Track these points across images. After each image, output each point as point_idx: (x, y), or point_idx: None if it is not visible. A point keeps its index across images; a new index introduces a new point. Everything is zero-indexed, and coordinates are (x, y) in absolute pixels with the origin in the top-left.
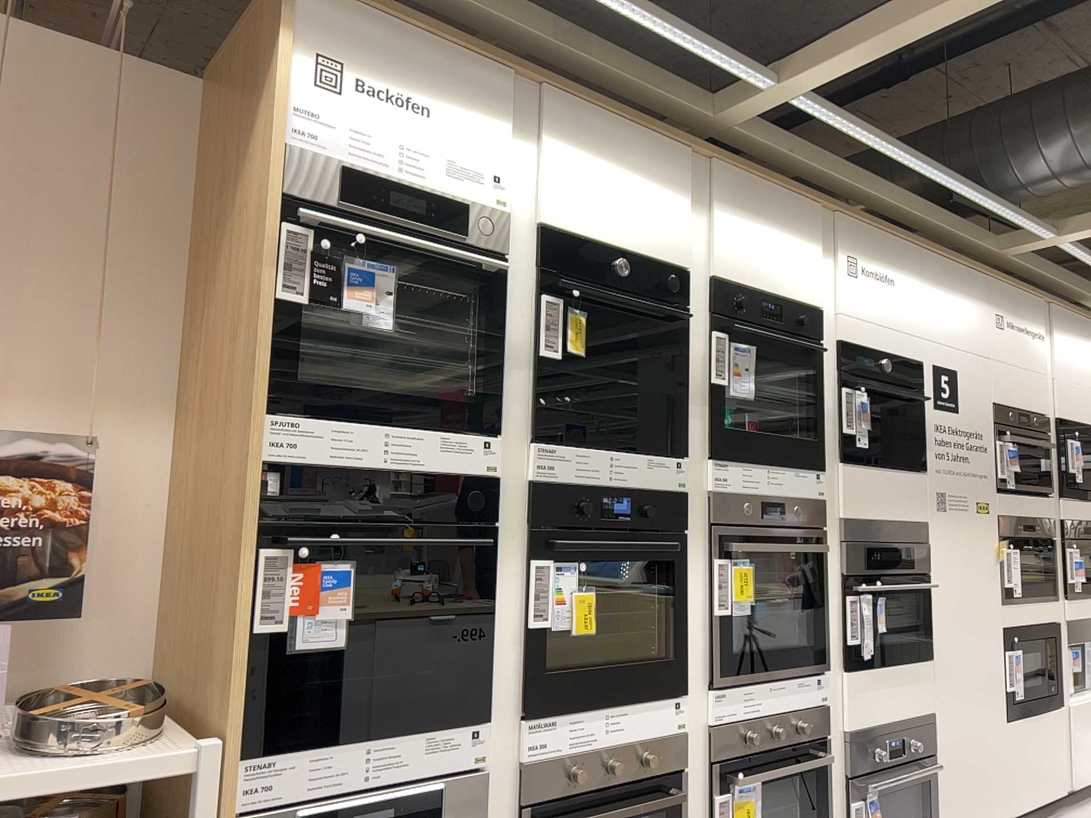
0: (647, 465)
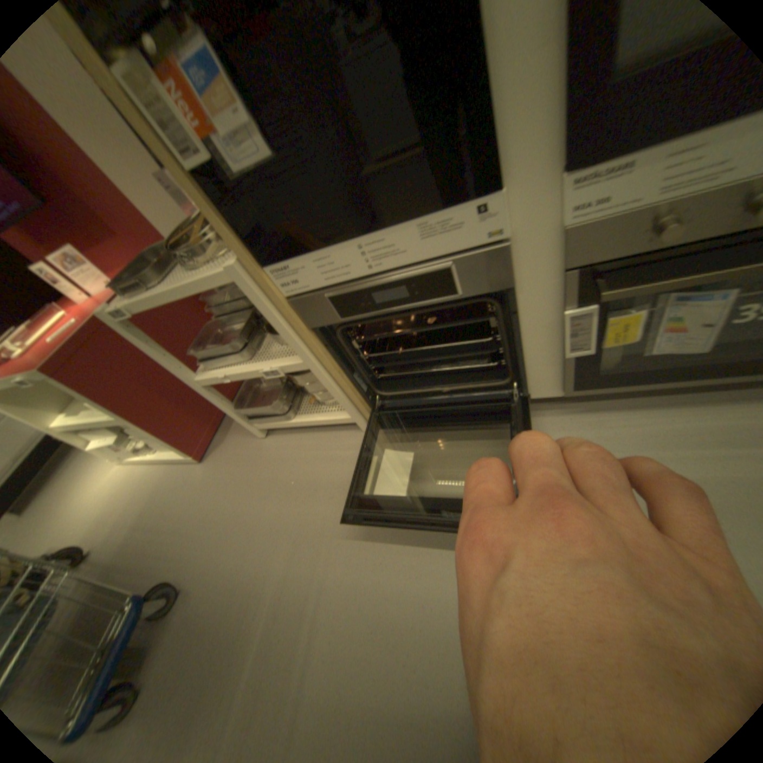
0: None
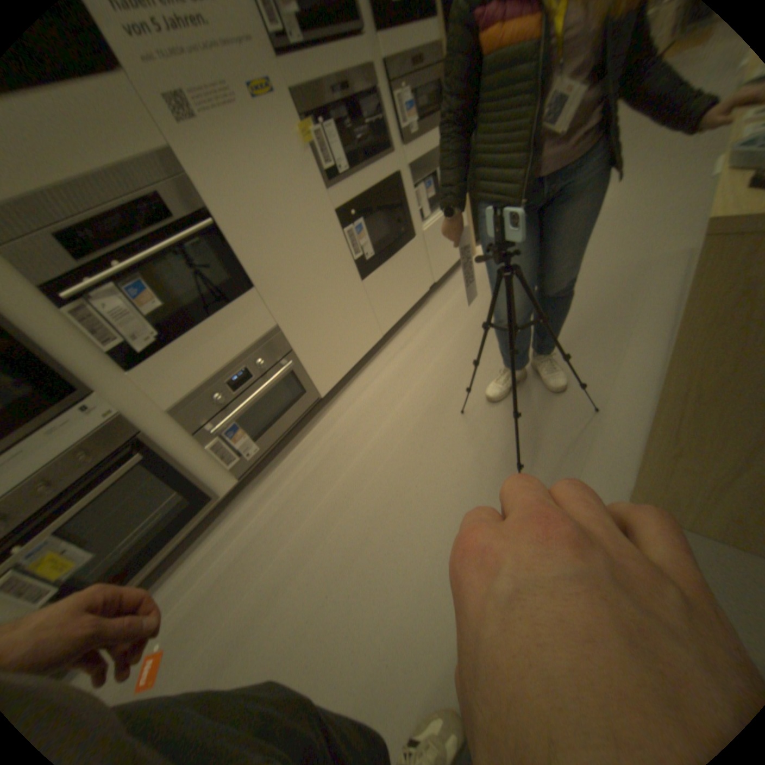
0: None
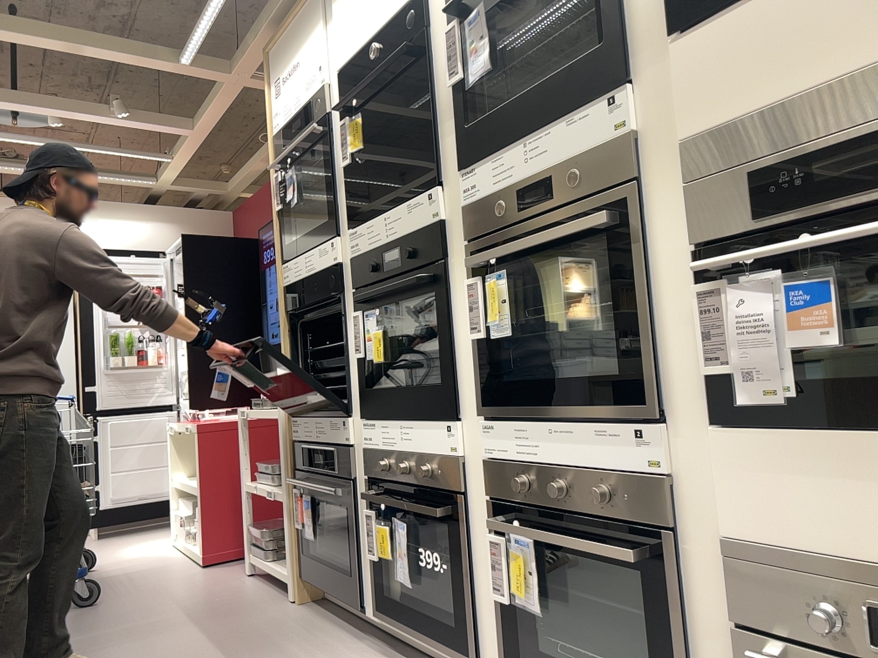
0: (409, 210)
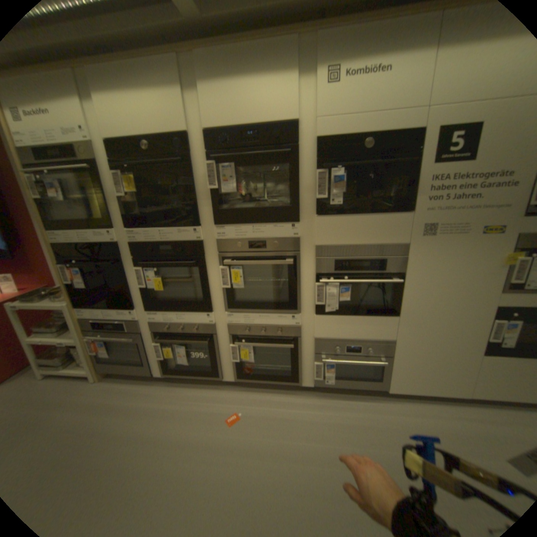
0: (179, 233)
